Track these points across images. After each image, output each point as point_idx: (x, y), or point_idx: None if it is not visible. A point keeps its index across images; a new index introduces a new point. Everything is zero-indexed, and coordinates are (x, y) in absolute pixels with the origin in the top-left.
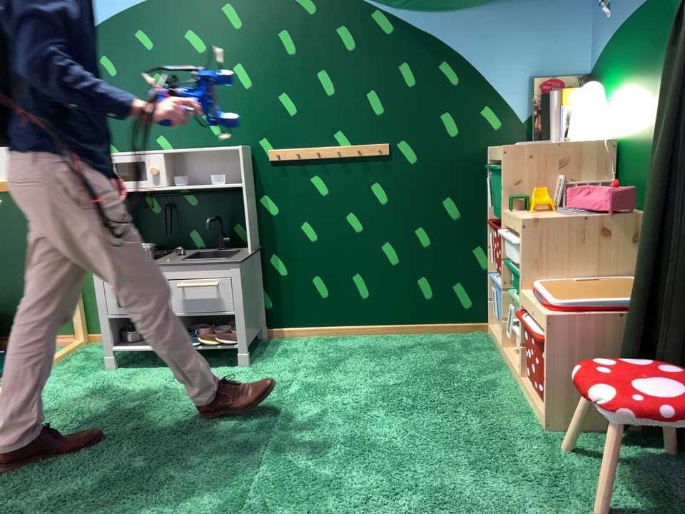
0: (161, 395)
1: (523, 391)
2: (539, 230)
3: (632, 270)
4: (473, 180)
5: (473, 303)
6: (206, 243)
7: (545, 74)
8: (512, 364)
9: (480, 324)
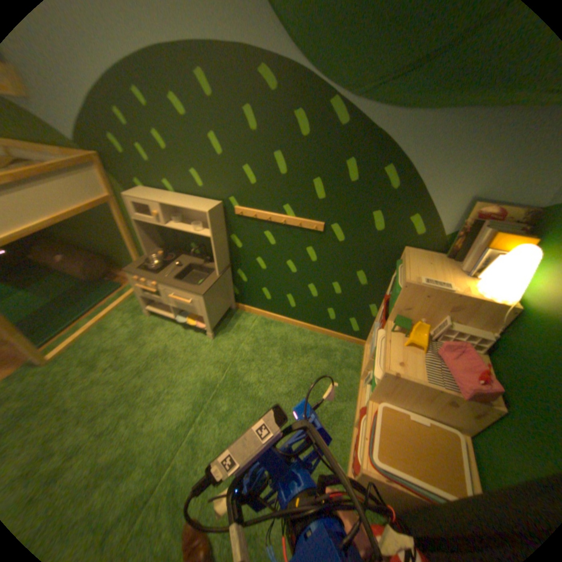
0: (161, 353)
1: (352, 437)
2: (397, 385)
3: (464, 430)
4: (385, 266)
5: (360, 331)
6: (201, 253)
7: (494, 199)
8: (358, 405)
9: (361, 342)
